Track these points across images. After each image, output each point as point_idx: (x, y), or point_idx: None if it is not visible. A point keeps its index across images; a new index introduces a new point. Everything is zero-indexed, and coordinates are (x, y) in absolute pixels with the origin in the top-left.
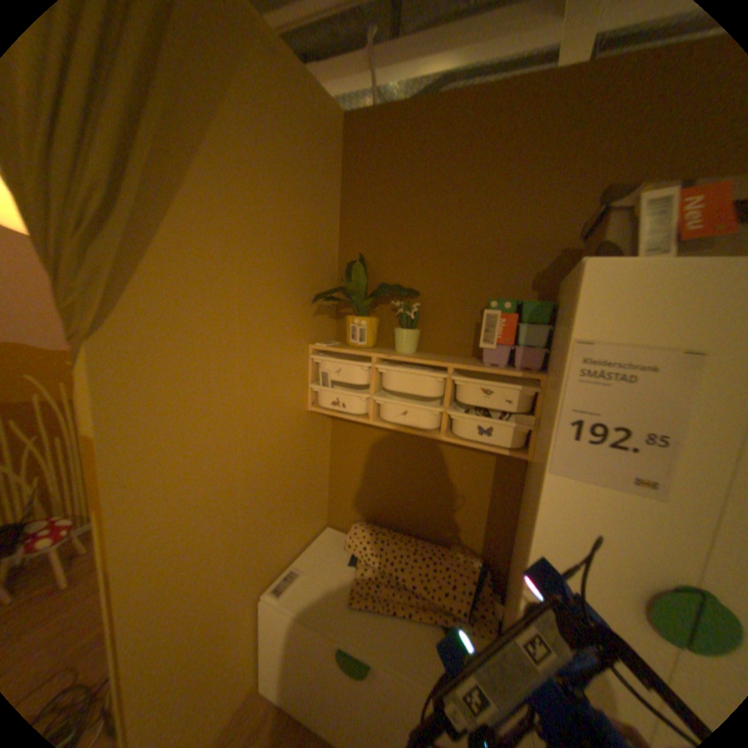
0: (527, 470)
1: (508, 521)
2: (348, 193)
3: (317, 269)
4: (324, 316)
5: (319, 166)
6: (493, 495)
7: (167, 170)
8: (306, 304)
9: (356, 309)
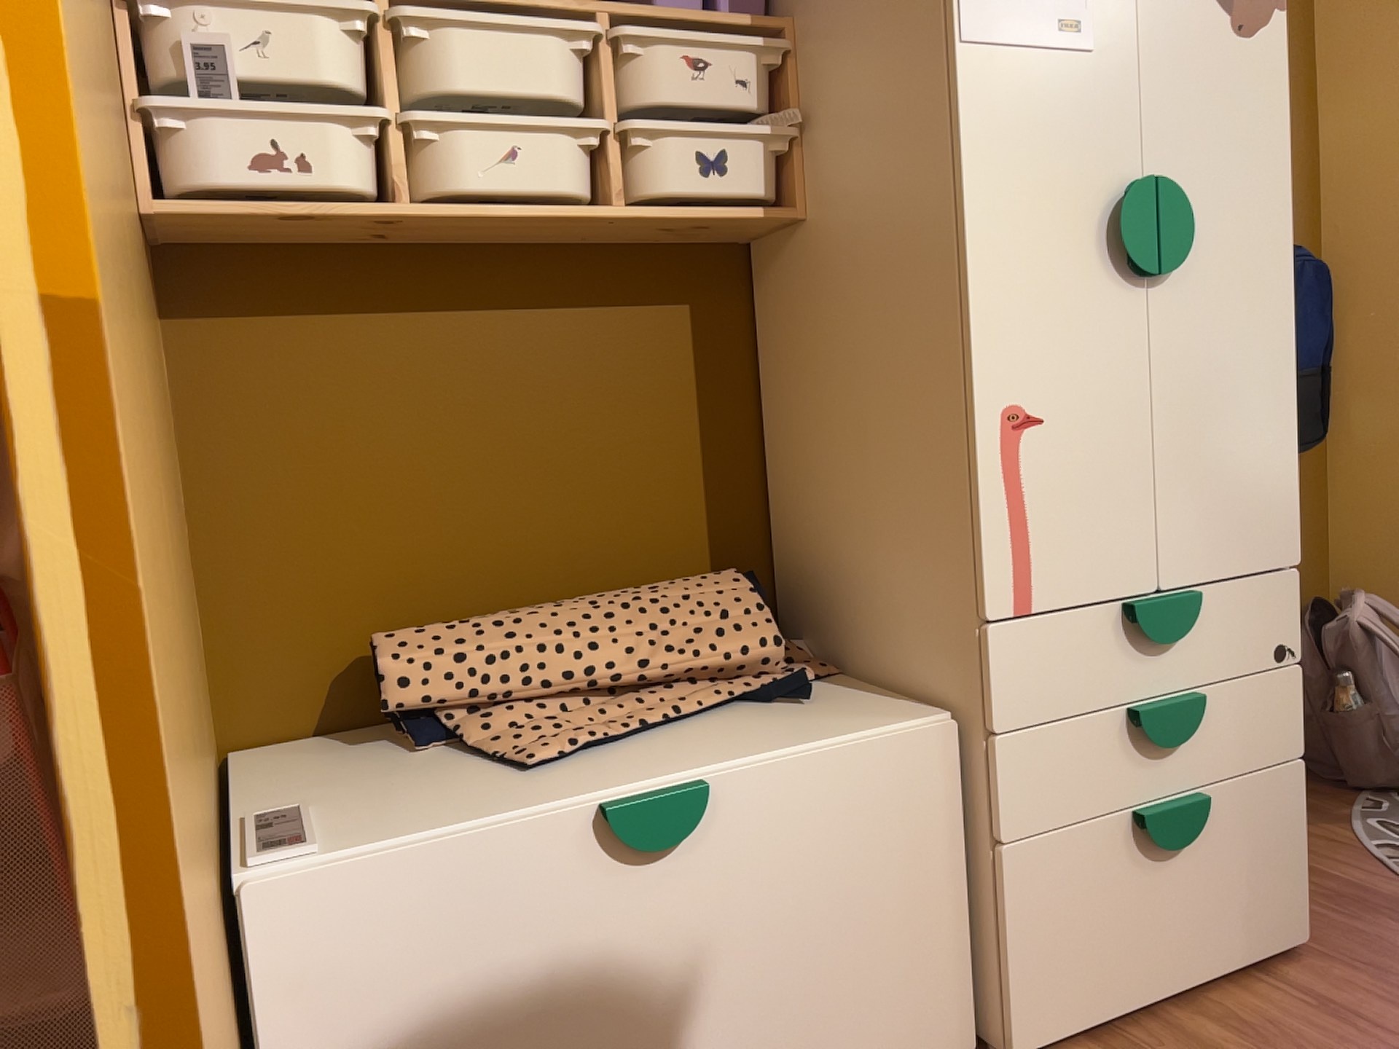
0: (755, 313)
1: (744, 457)
2: None
3: None
4: None
5: None
6: (703, 403)
7: None
8: None
9: None
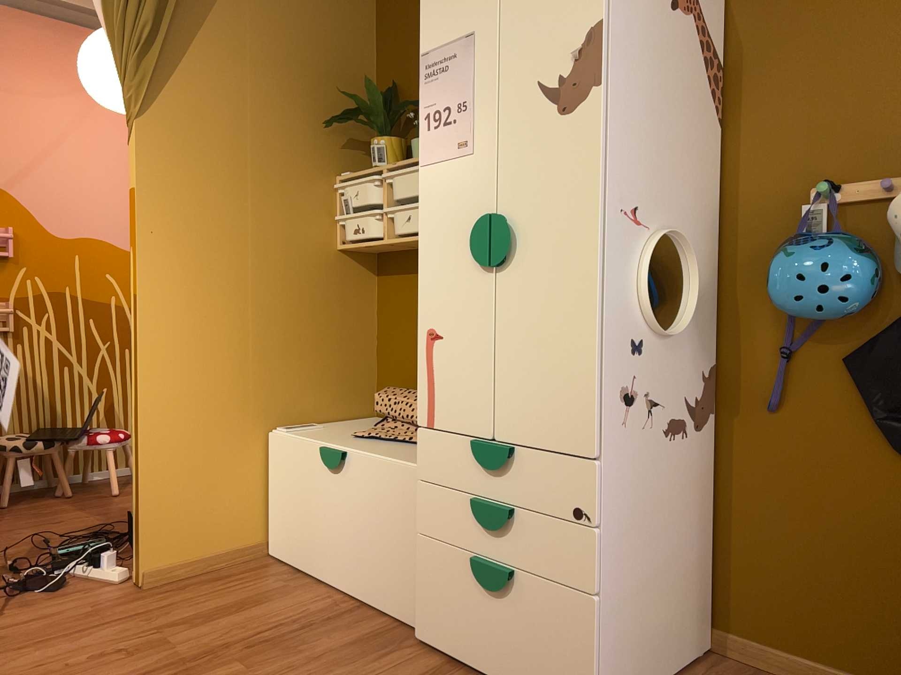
0: None
1: None
2: (380, 25)
3: (342, 100)
4: (355, 151)
5: (342, 3)
6: None
7: (193, 15)
8: (327, 132)
9: (379, 134)
